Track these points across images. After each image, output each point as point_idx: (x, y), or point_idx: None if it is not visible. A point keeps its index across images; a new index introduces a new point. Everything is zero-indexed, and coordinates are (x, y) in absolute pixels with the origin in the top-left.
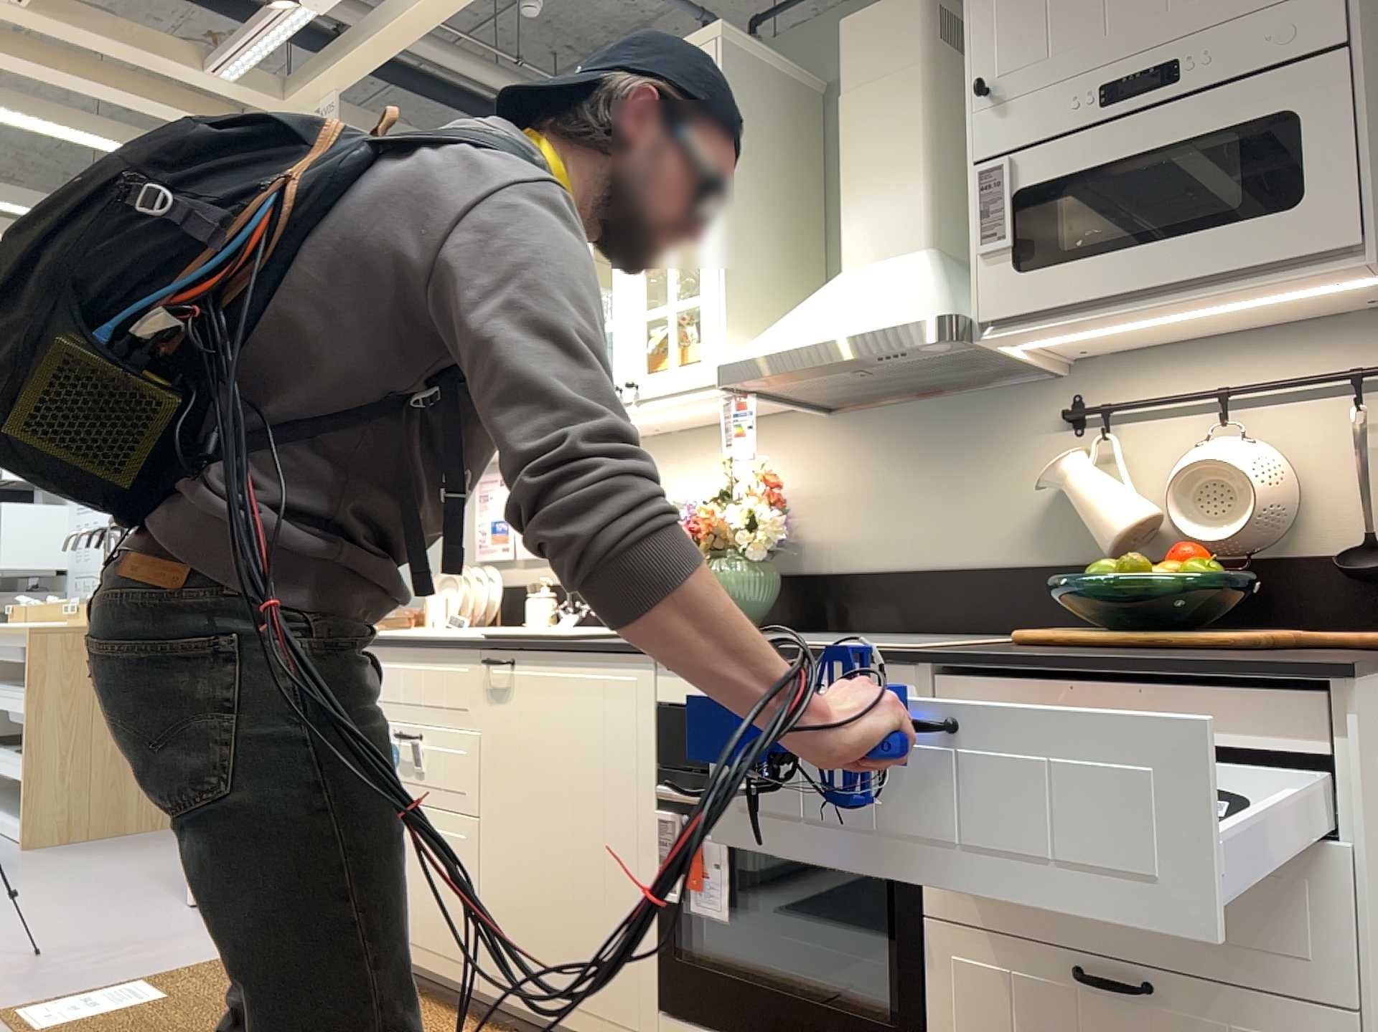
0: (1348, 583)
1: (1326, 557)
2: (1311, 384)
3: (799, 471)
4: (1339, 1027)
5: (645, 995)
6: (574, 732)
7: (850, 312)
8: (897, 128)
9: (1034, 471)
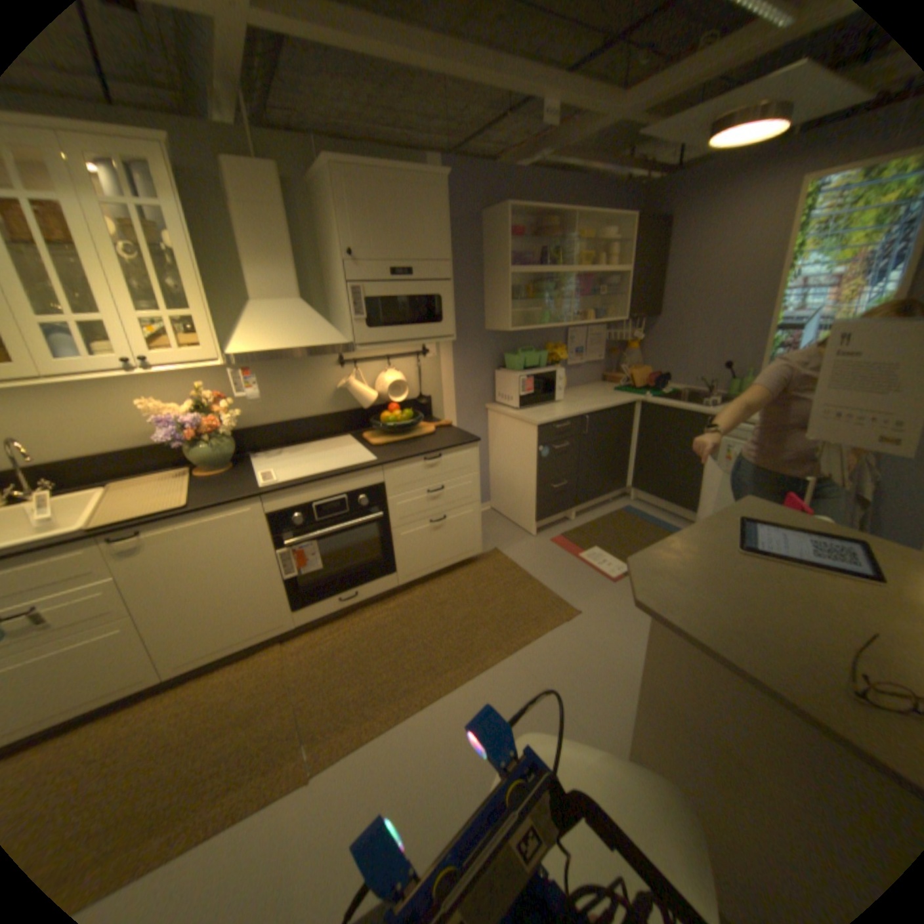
0: (416, 407)
1: (412, 401)
2: (408, 356)
3: (209, 386)
4: (475, 506)
5: (283, 614)
6: (210, 546)
7: (292, 333)
8: (276, 237)
9: (329, 382)
